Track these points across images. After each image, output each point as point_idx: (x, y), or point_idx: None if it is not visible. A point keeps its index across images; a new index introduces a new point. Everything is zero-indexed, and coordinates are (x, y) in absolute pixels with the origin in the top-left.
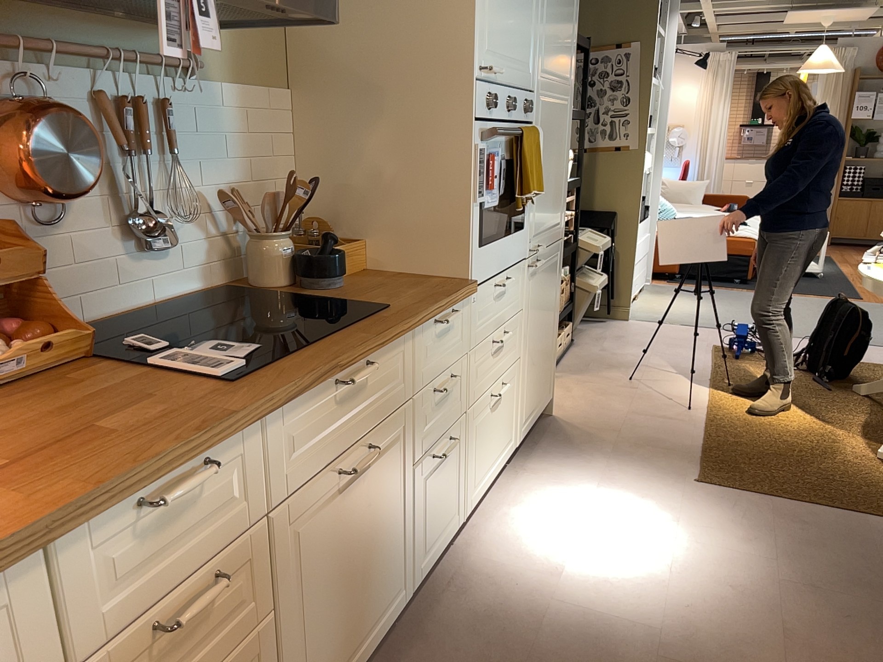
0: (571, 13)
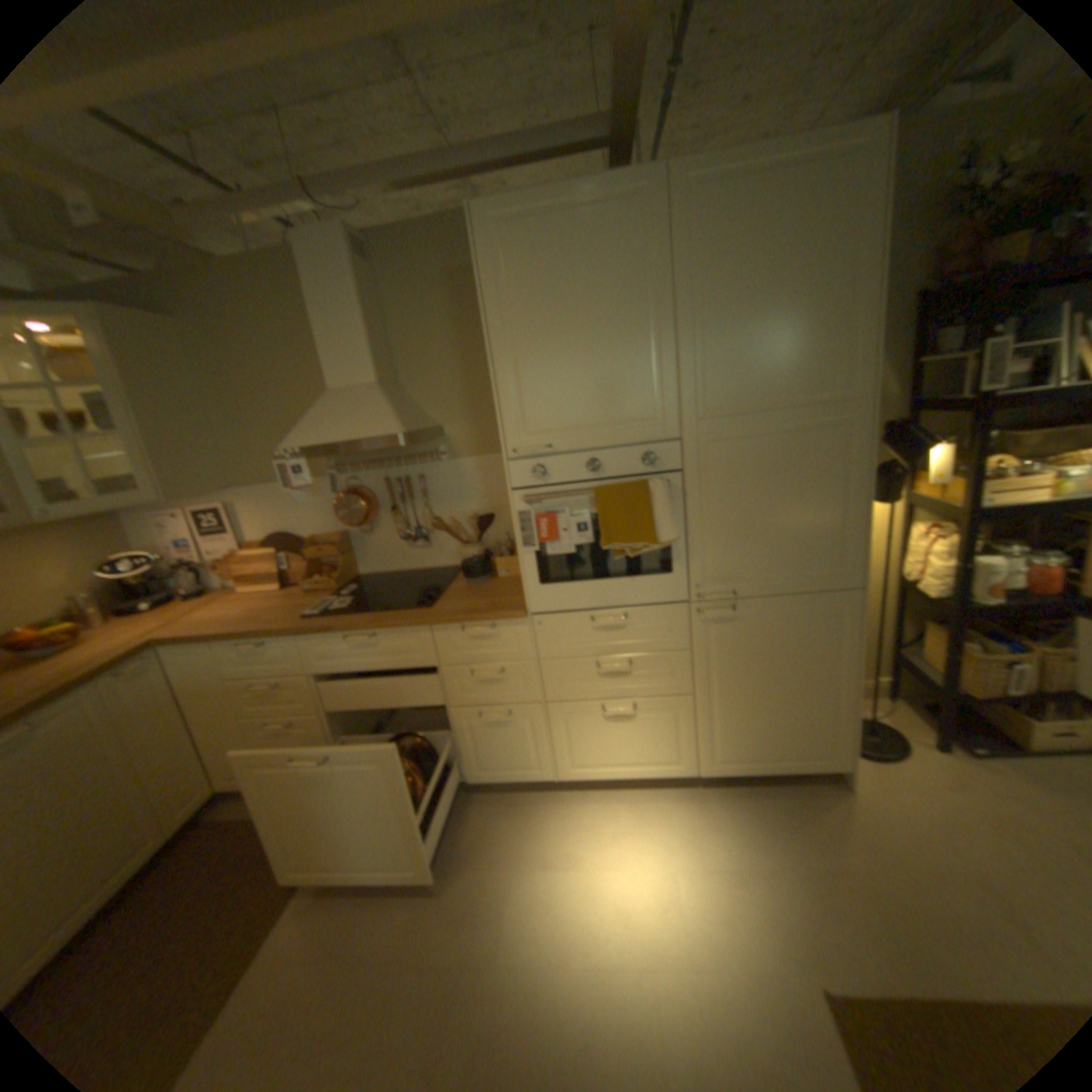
0: (825, 309)
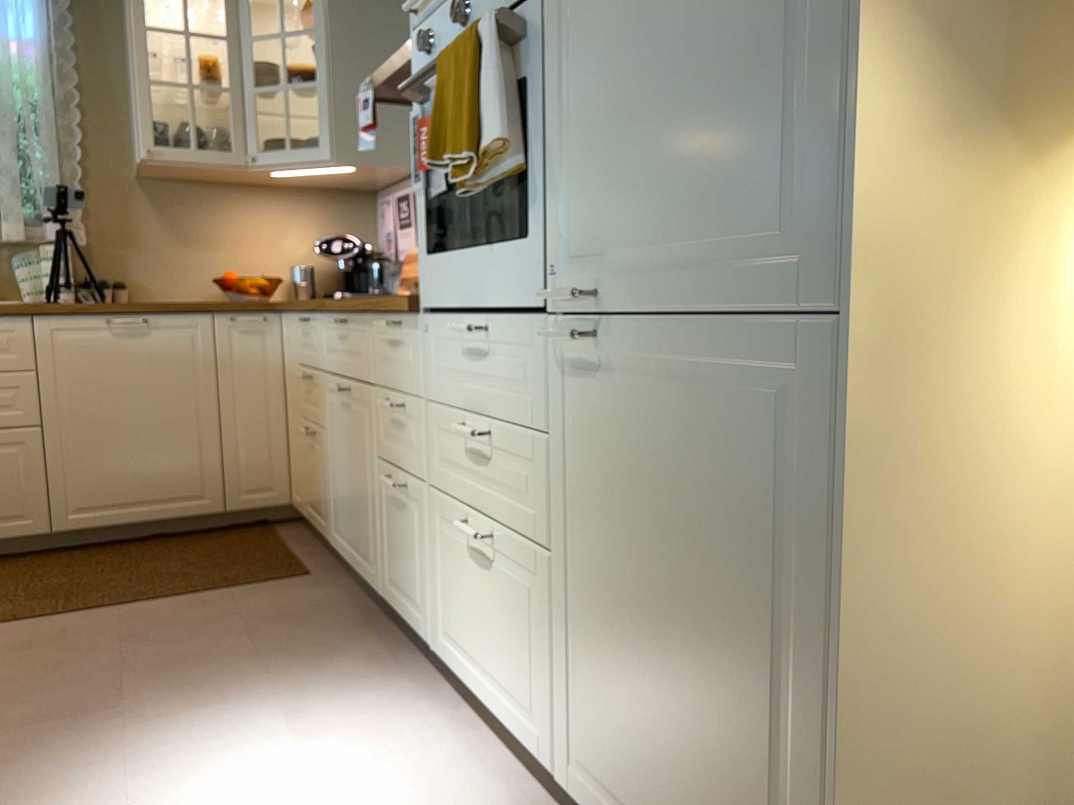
0: None
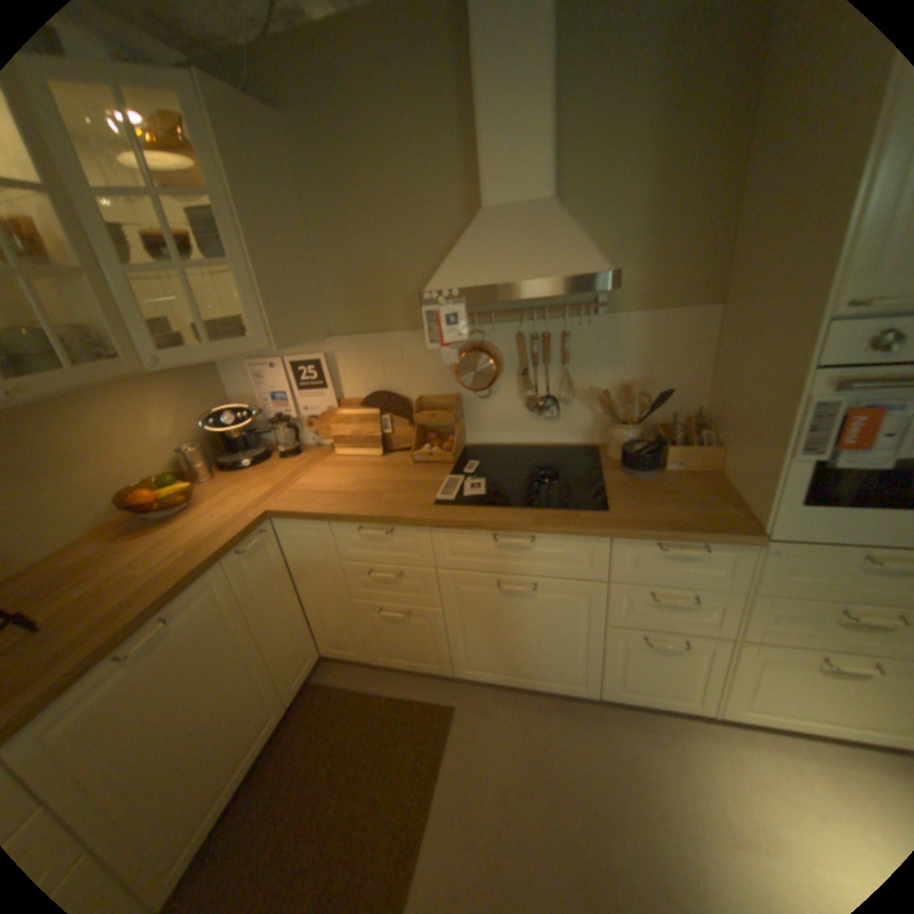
0: None
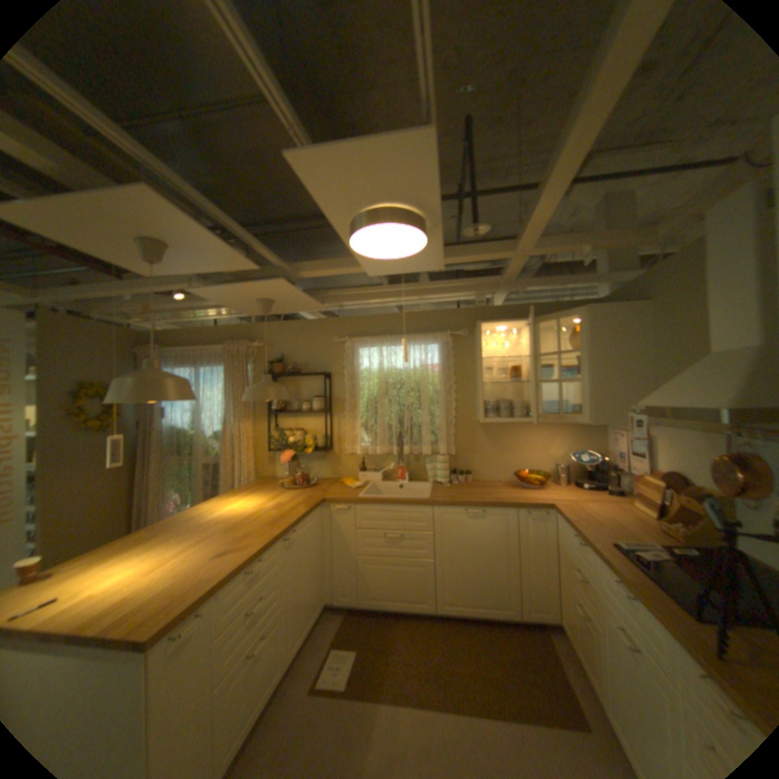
0: None
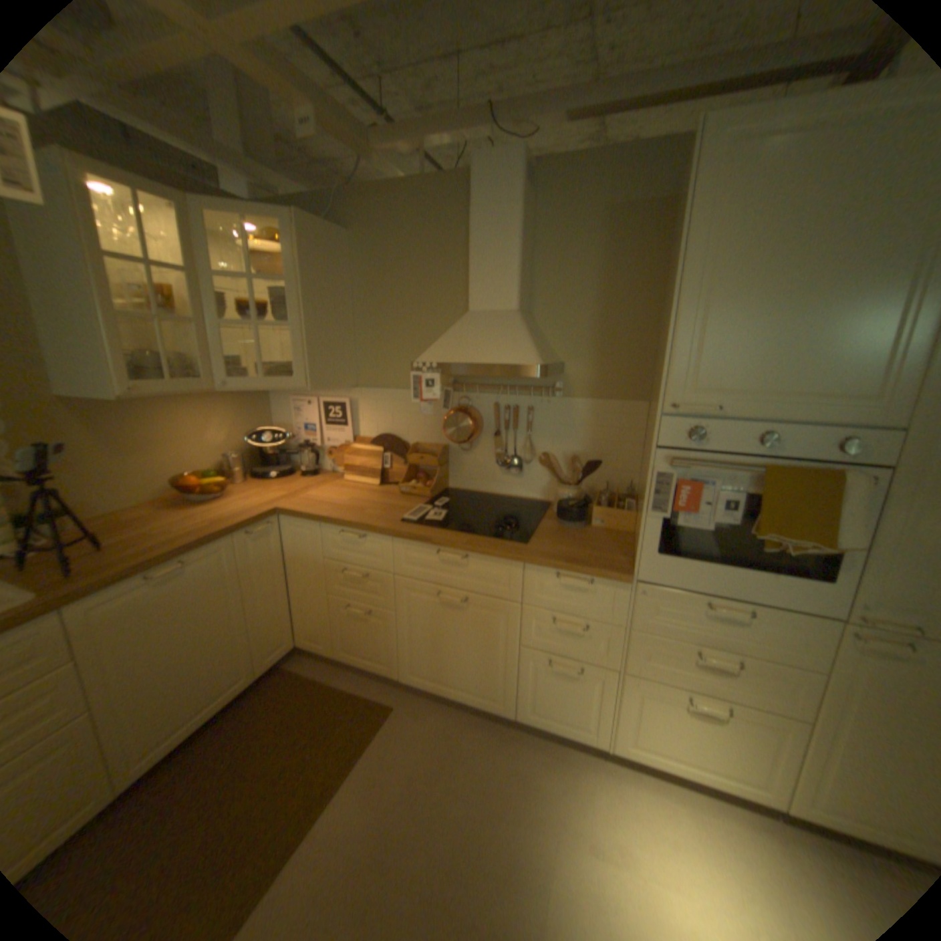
0: None
